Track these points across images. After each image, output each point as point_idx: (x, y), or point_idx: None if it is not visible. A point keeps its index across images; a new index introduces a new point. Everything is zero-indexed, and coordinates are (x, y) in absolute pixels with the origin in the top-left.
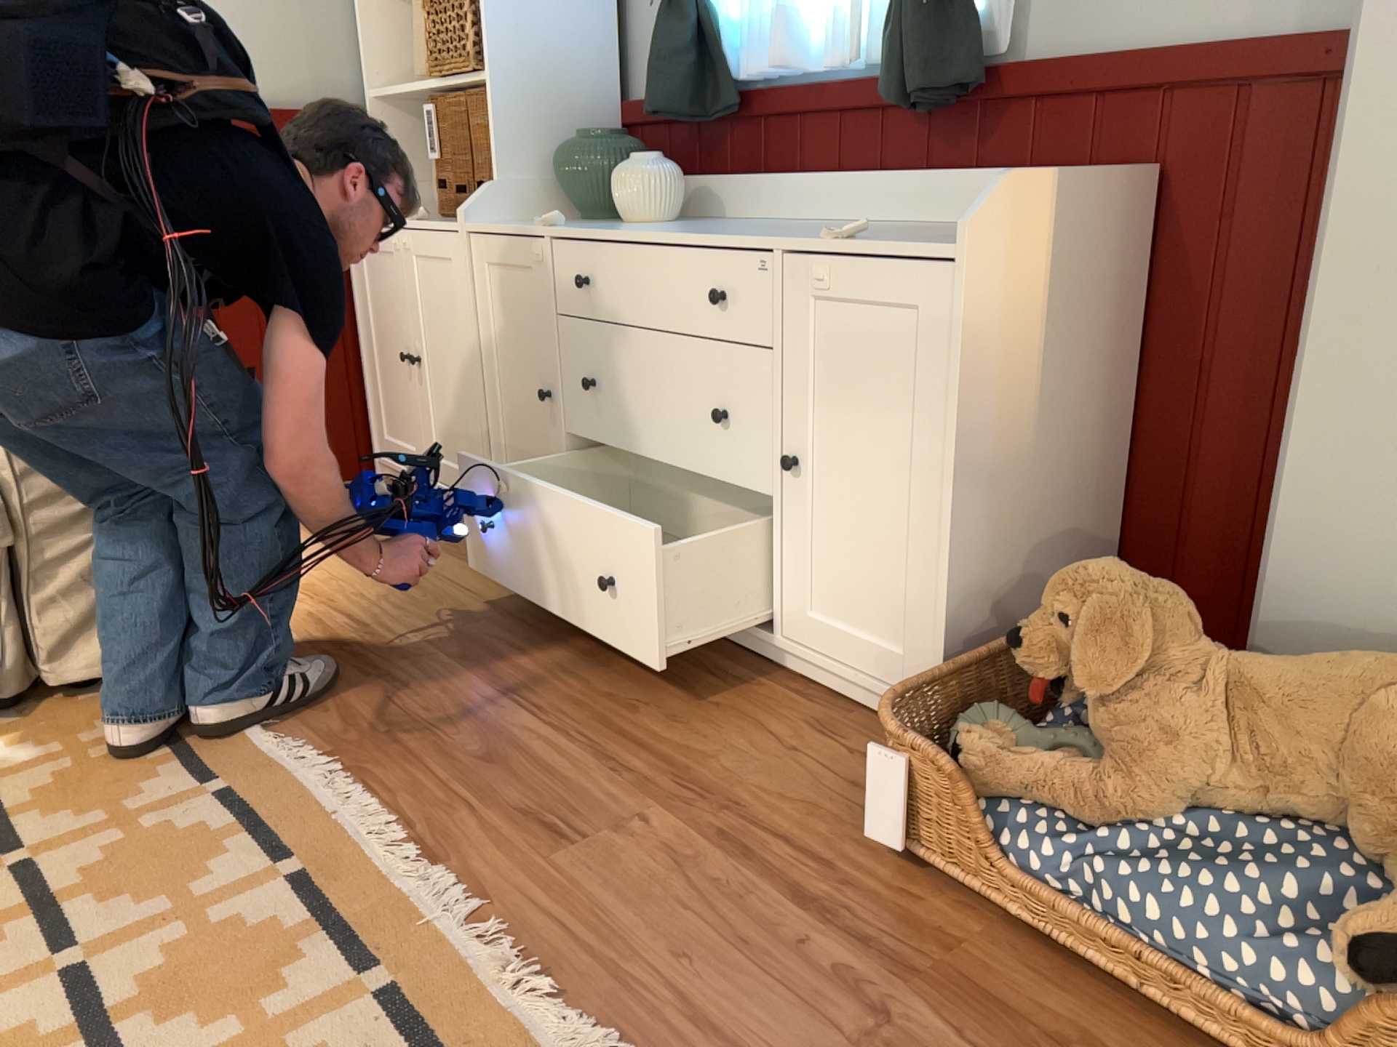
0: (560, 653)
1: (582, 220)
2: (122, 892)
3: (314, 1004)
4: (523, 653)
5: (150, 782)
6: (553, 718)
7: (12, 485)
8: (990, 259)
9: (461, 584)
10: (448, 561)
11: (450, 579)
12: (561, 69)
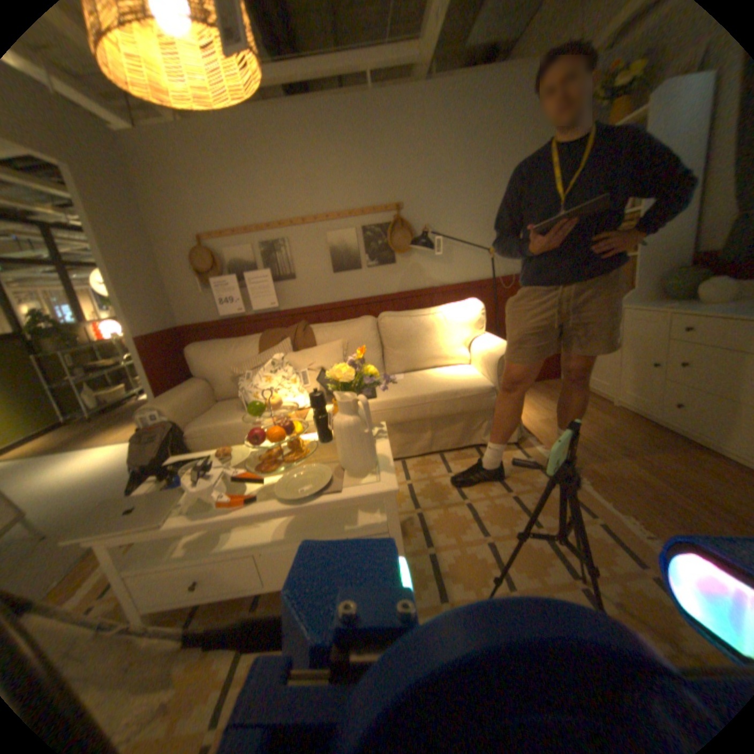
0: (671, 462)
1: (676, 299)
2: (548, 514)
3: (631, 574)
4: (653, 459)
5: (539, 479)
6: (680, 490)
7: (498, 391)
8: None
9: (614, 425)
10: (604, 415)
11: (608, 422)
12: (670, 244)
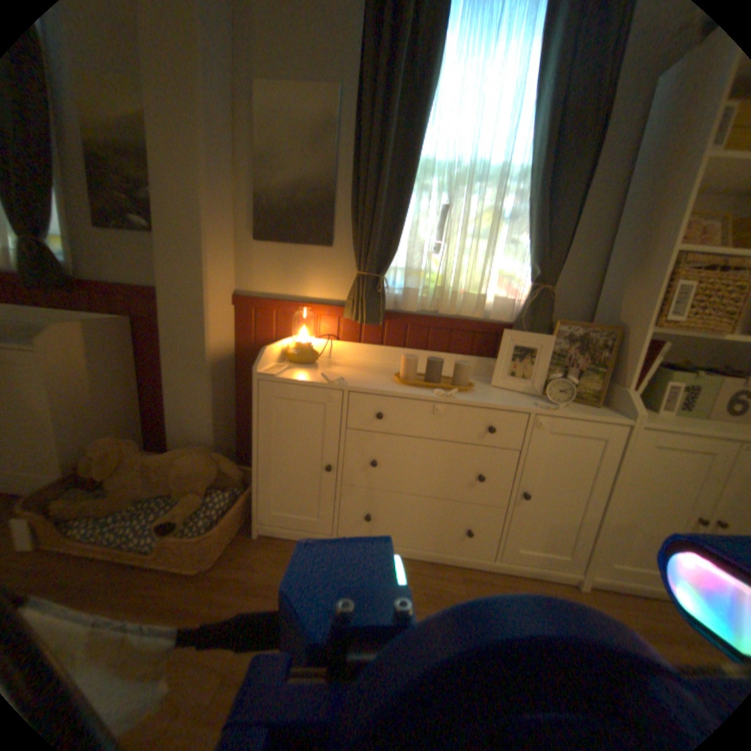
0: None
1: None
2: None
3: None
4: None
5: None
6: None
7: None
8: (53, 350)
9: None
10: None
11: None
12: None
